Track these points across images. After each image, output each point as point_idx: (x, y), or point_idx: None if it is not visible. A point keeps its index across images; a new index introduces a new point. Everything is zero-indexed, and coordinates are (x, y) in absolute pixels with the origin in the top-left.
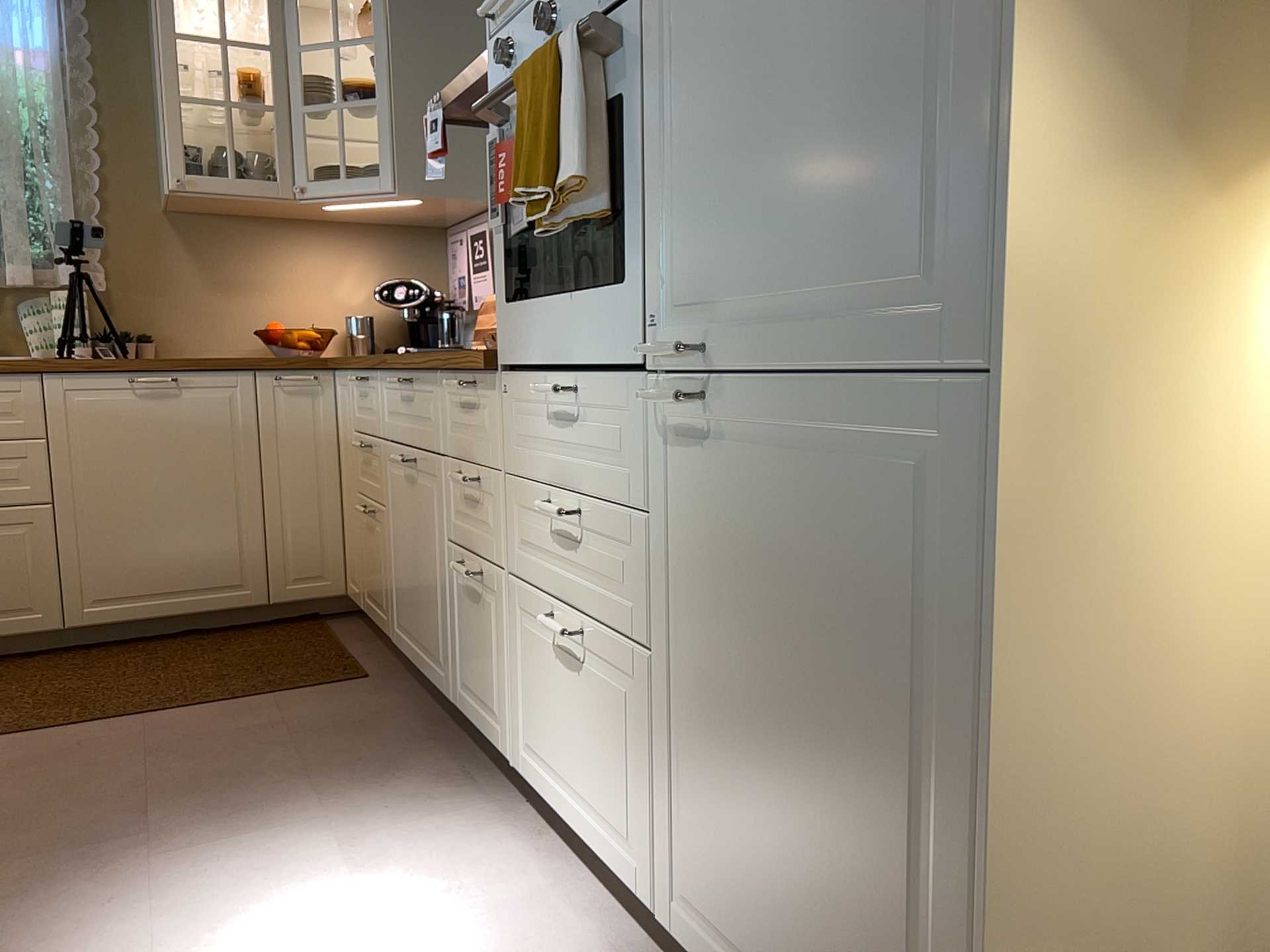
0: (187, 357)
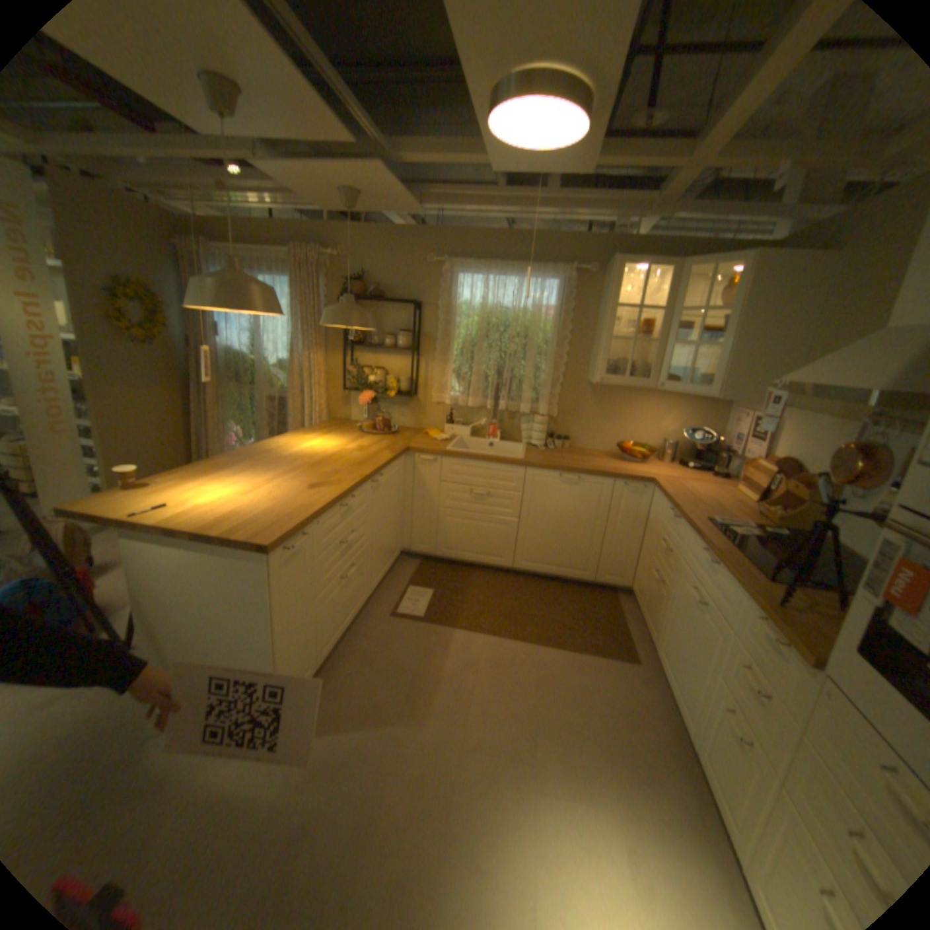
0: (582, 447)
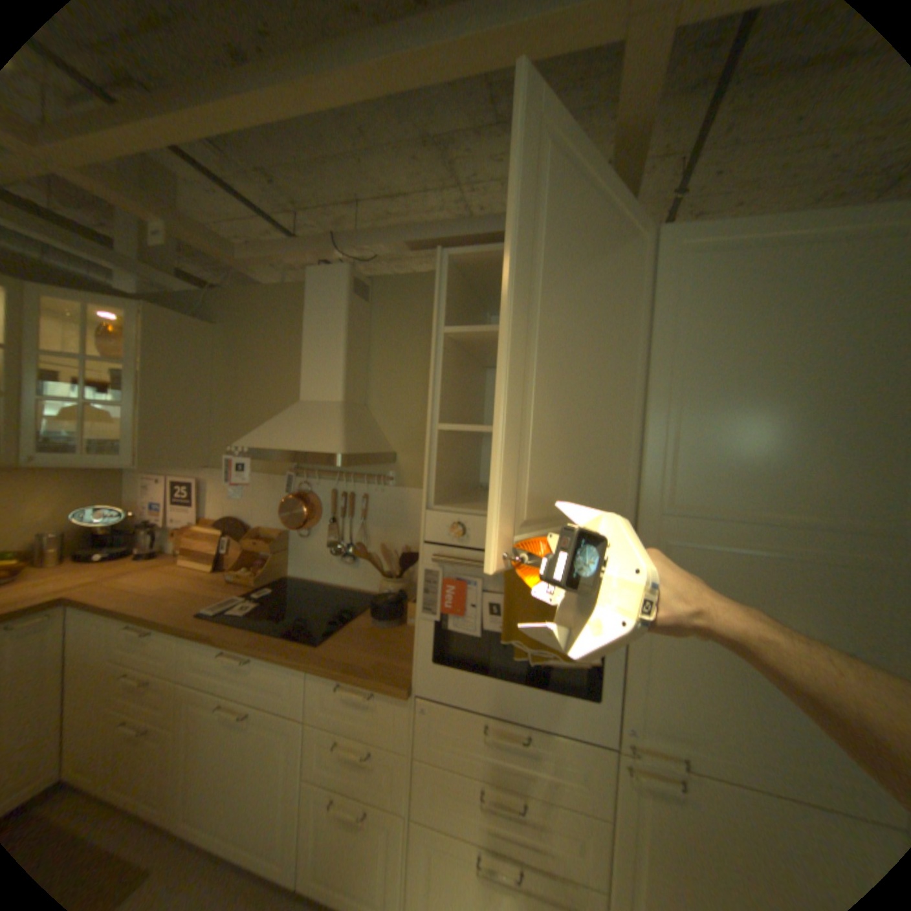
0: None
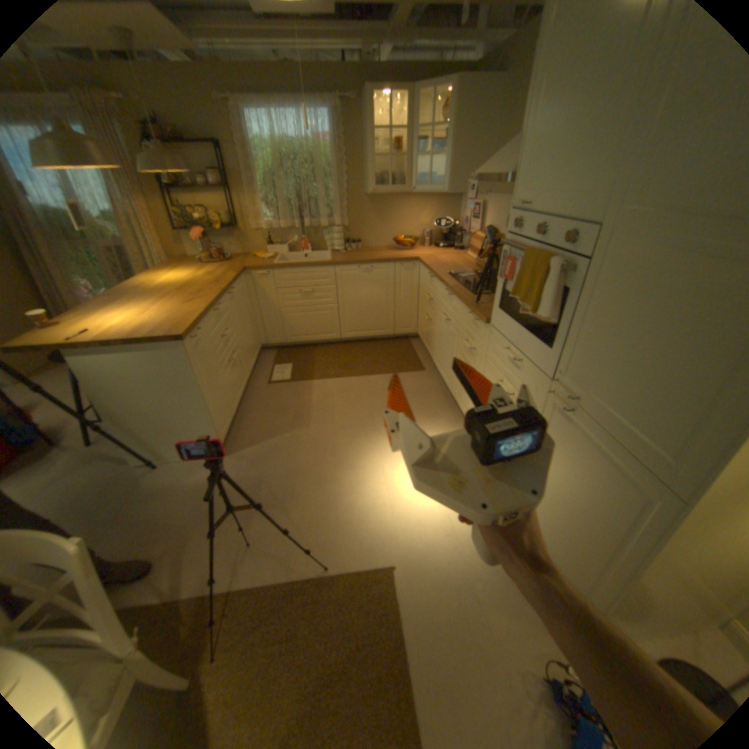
0: (371, 247)
